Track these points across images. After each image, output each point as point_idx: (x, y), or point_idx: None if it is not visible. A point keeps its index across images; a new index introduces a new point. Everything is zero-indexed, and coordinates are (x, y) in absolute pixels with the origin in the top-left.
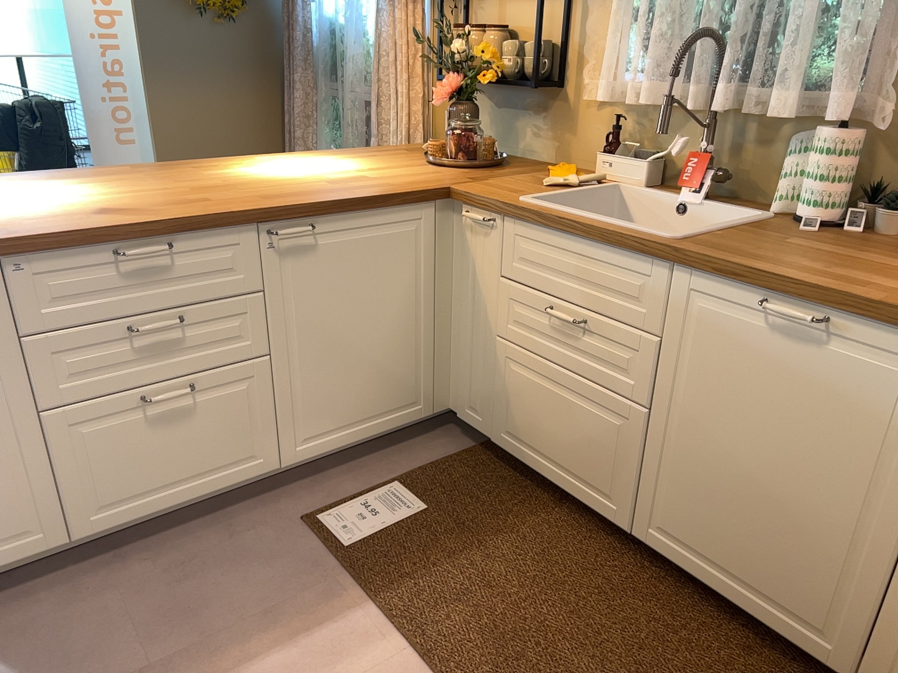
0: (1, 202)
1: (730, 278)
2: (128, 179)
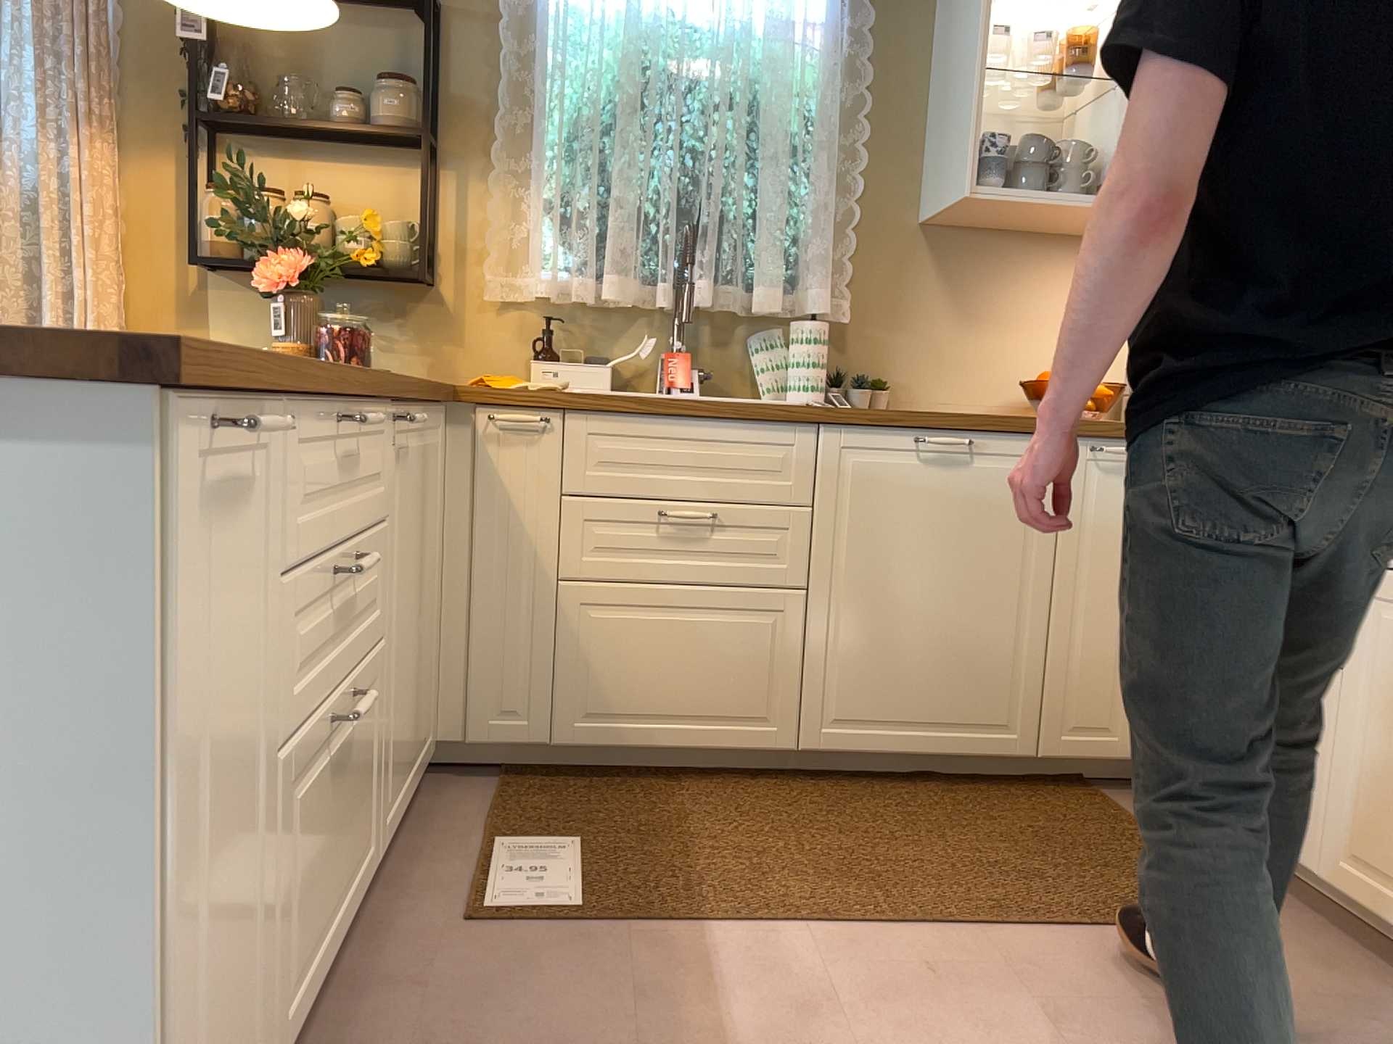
0: None
1: (888, 423)
2: None
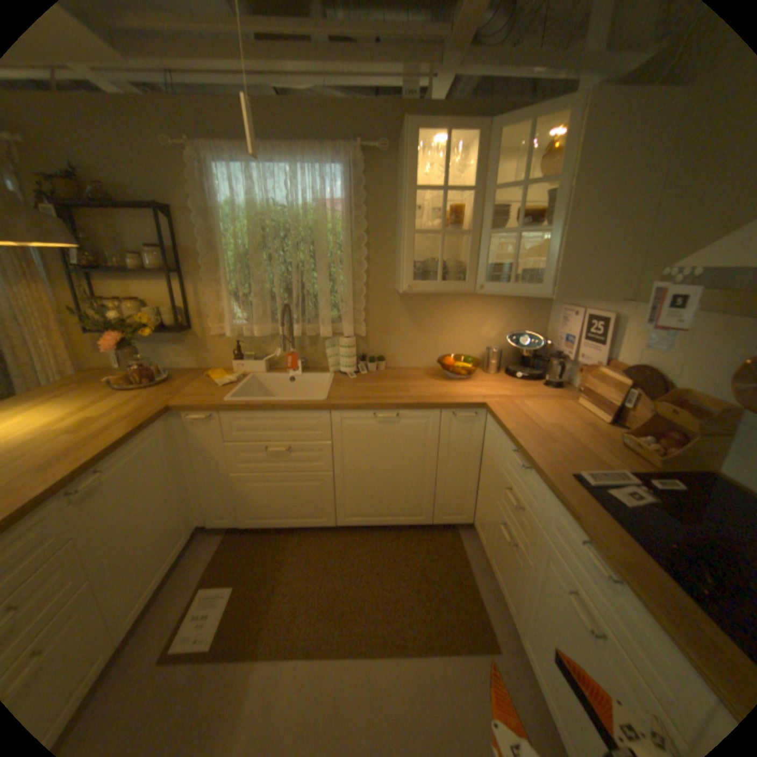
0: None
1: (359, 409)
2: None
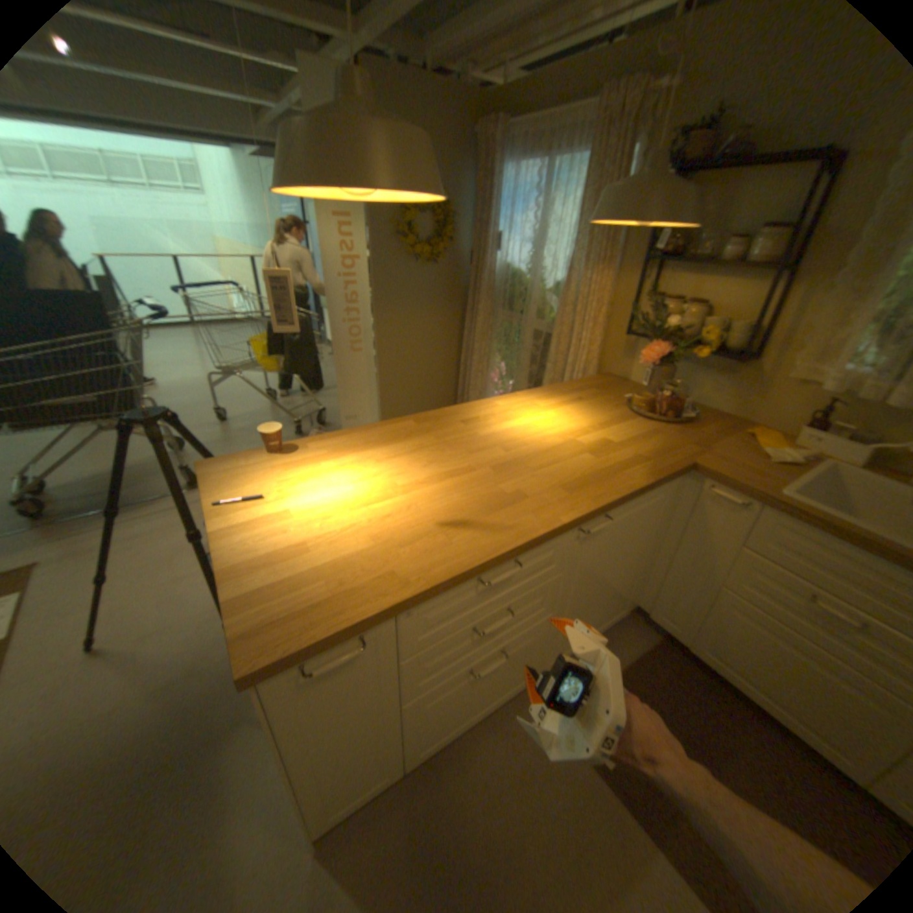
0: (350, 498)
1: None
2: (423, 445)
